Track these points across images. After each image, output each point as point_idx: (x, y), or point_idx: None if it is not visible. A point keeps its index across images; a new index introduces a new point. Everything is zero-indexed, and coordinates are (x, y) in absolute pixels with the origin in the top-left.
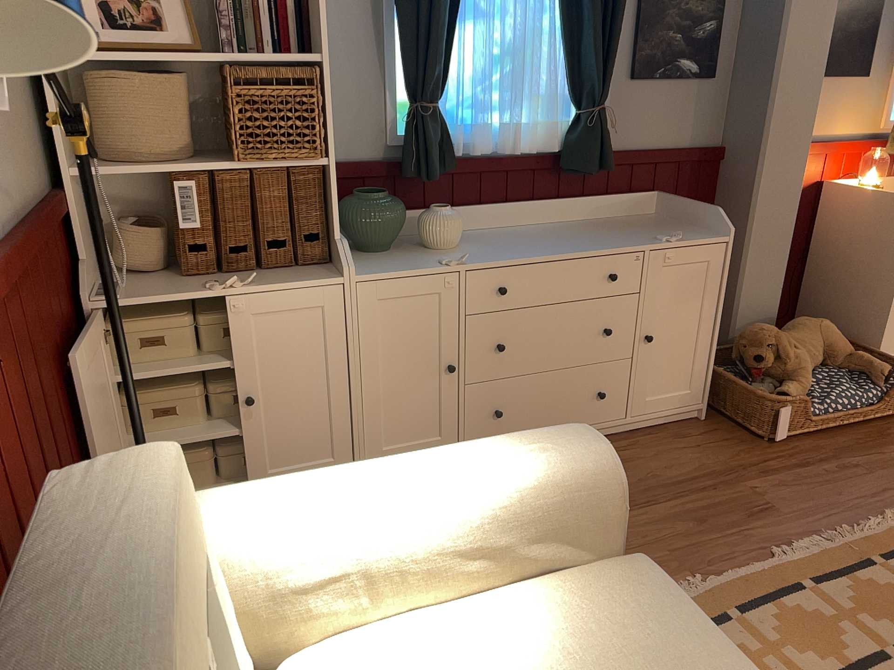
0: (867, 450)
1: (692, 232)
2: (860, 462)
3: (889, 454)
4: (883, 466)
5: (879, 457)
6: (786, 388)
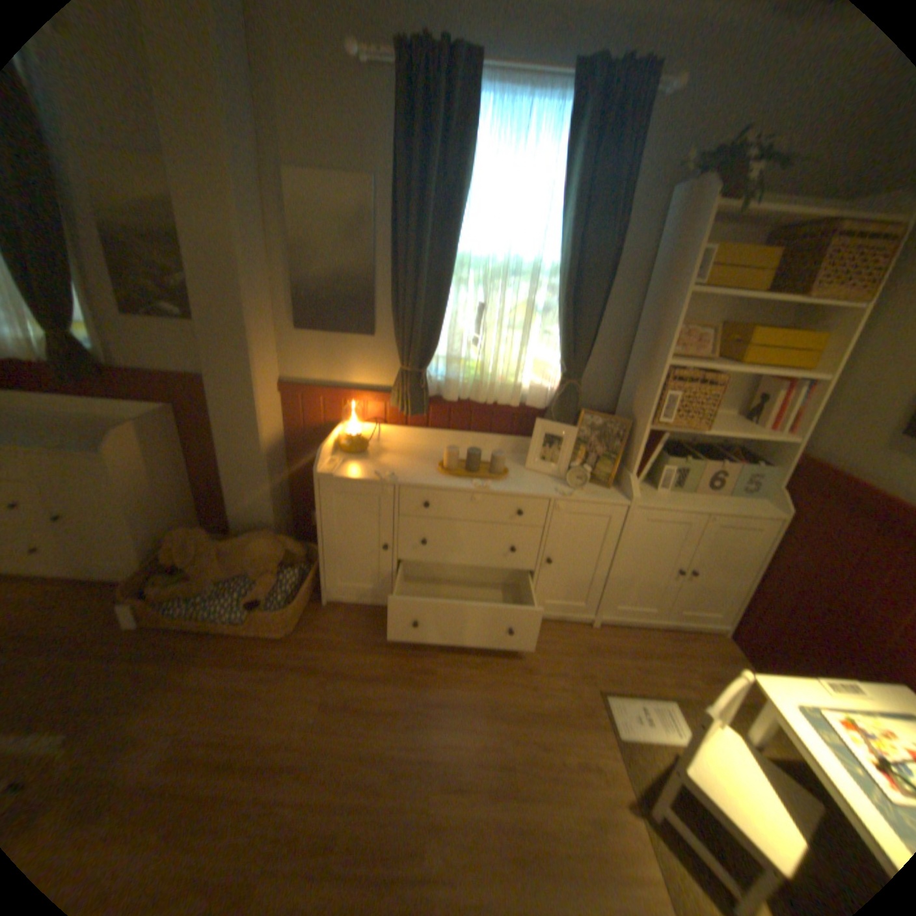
0: (178, 667)
1: (98, 447)
2: (145, 677)
3: (183, 679)
4: (149, 689)
5: (170, 678)
6: (159, 592)
